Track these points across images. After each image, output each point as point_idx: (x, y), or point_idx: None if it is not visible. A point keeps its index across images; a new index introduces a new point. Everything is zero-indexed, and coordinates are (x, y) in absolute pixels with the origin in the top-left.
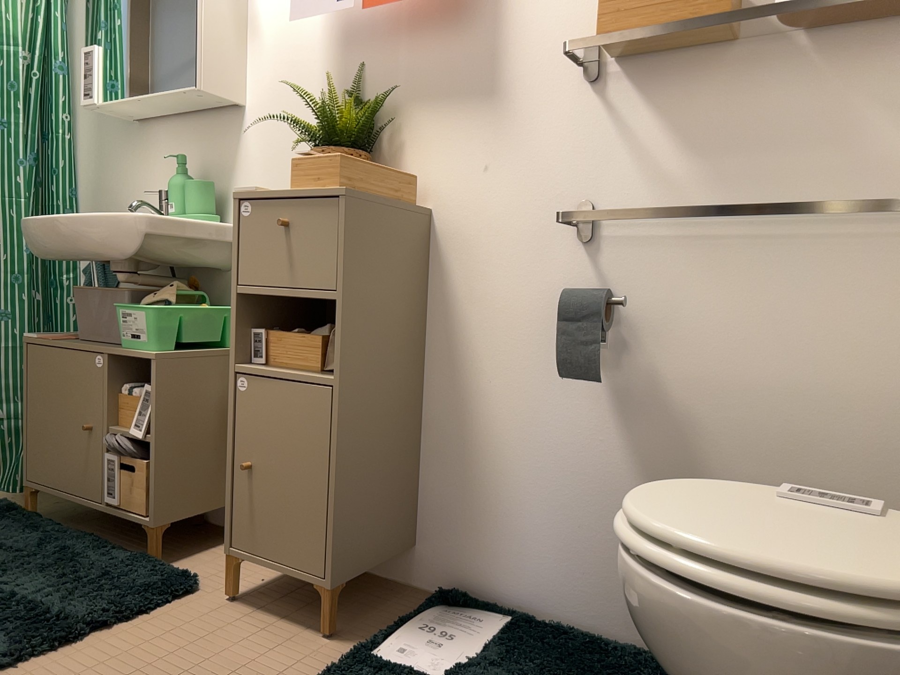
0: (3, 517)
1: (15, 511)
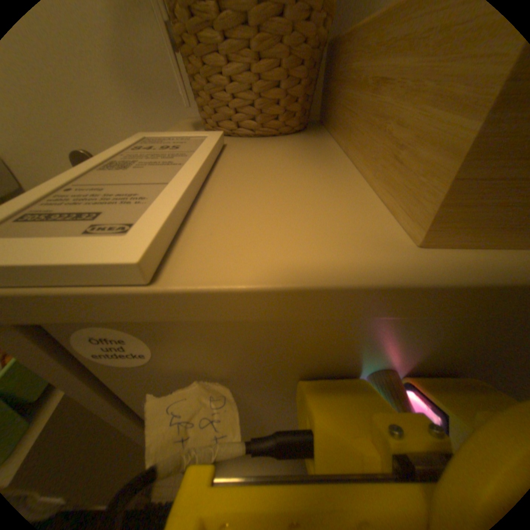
0: None
1: None
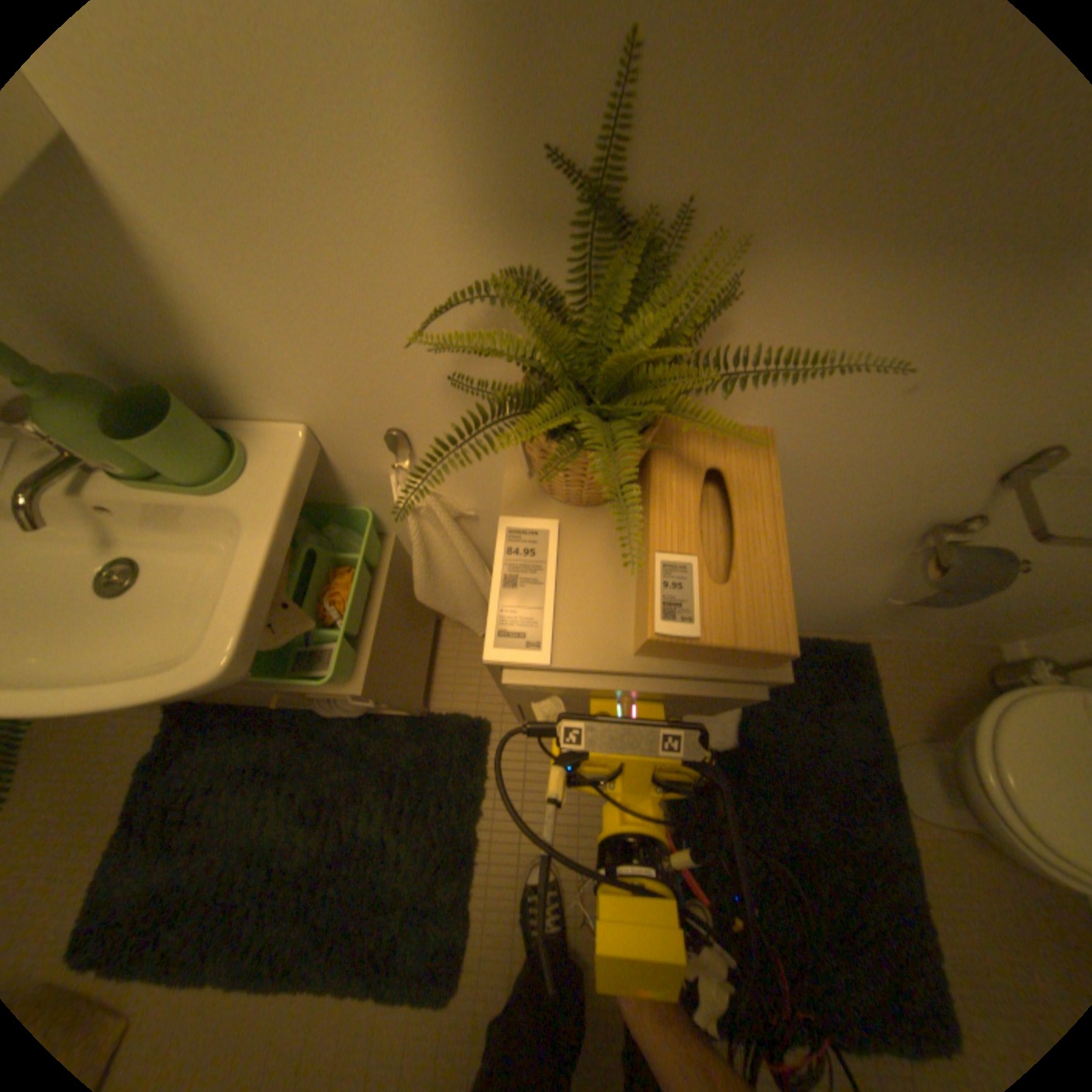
0: (209, 742)
1: (208, 724)
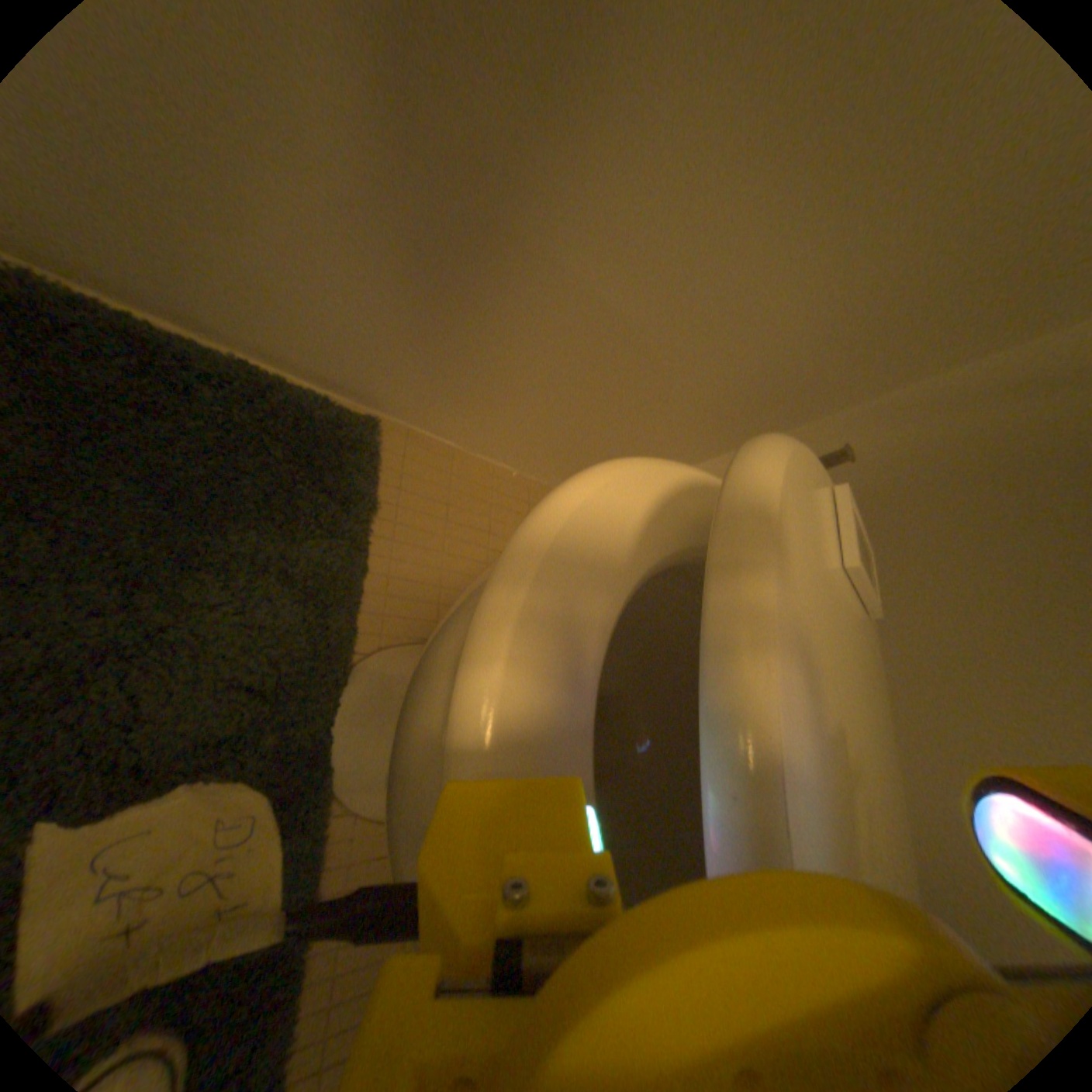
0: None
1: None
